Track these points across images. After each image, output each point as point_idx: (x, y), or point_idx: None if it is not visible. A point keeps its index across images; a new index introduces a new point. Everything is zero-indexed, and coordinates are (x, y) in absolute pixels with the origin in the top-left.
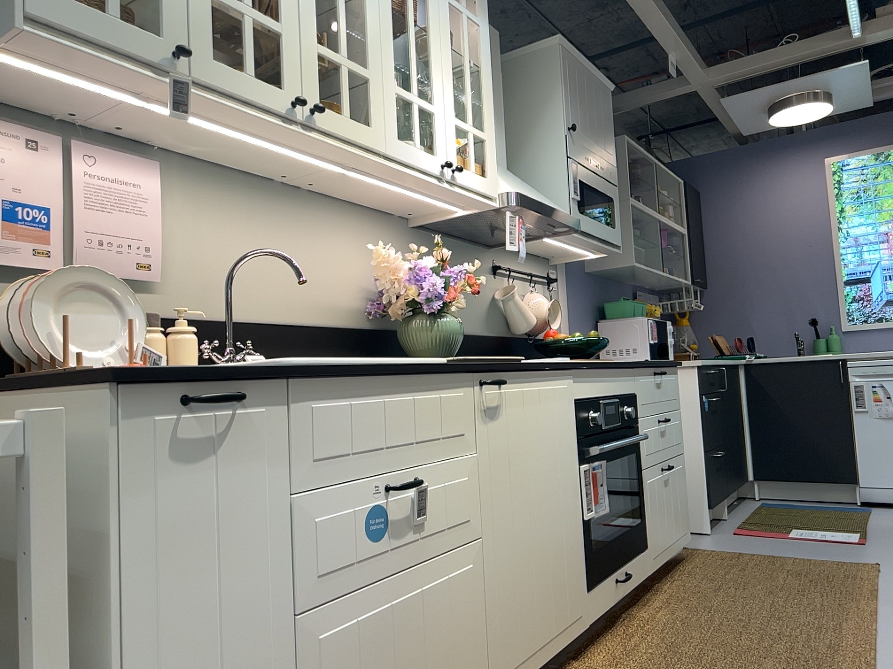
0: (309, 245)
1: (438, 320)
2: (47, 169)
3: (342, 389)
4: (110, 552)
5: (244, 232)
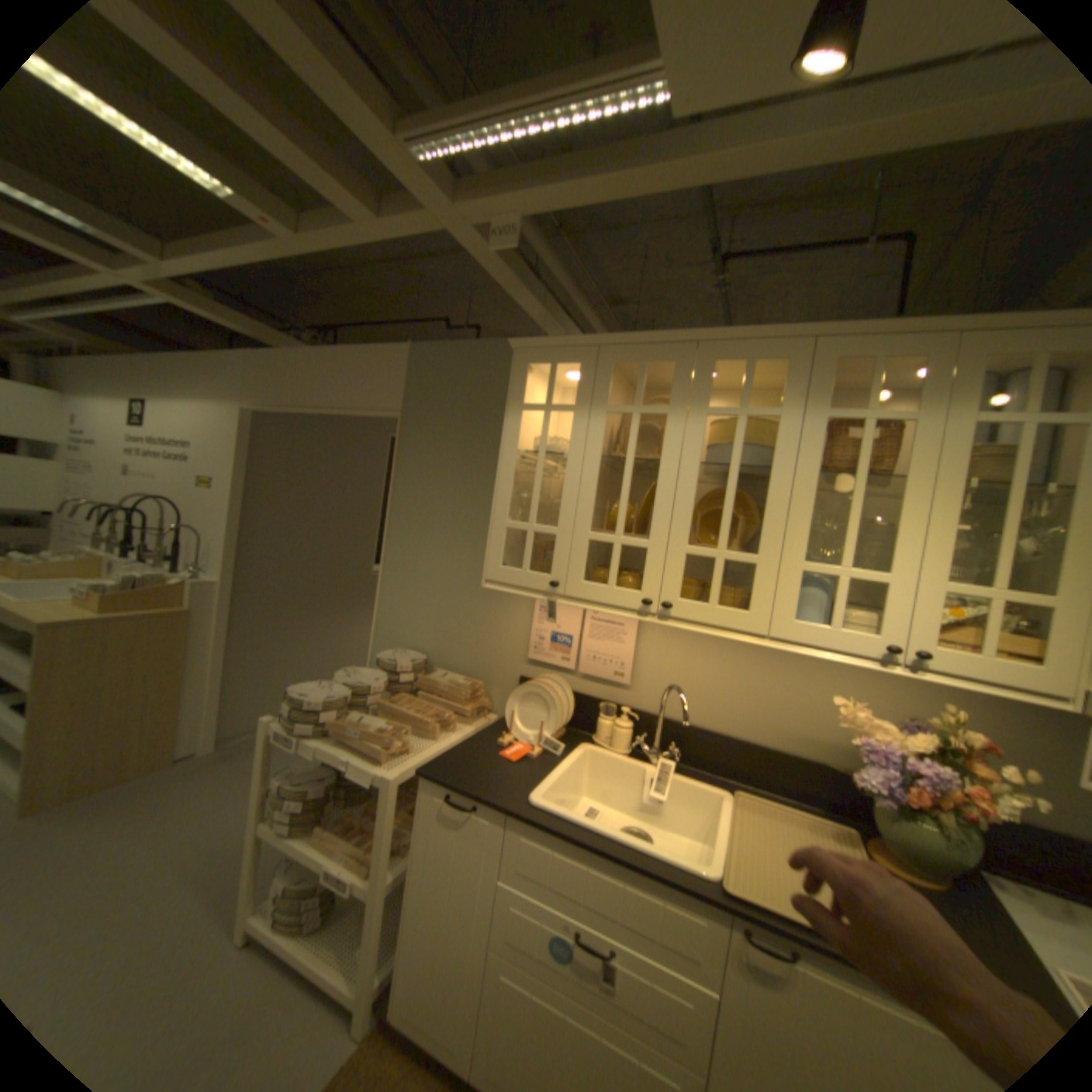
0: (788, 677)
1: (912, 821)
2: (575, 615)
3: (551, 842)
4: (414, 845)
5: (711, 659)
